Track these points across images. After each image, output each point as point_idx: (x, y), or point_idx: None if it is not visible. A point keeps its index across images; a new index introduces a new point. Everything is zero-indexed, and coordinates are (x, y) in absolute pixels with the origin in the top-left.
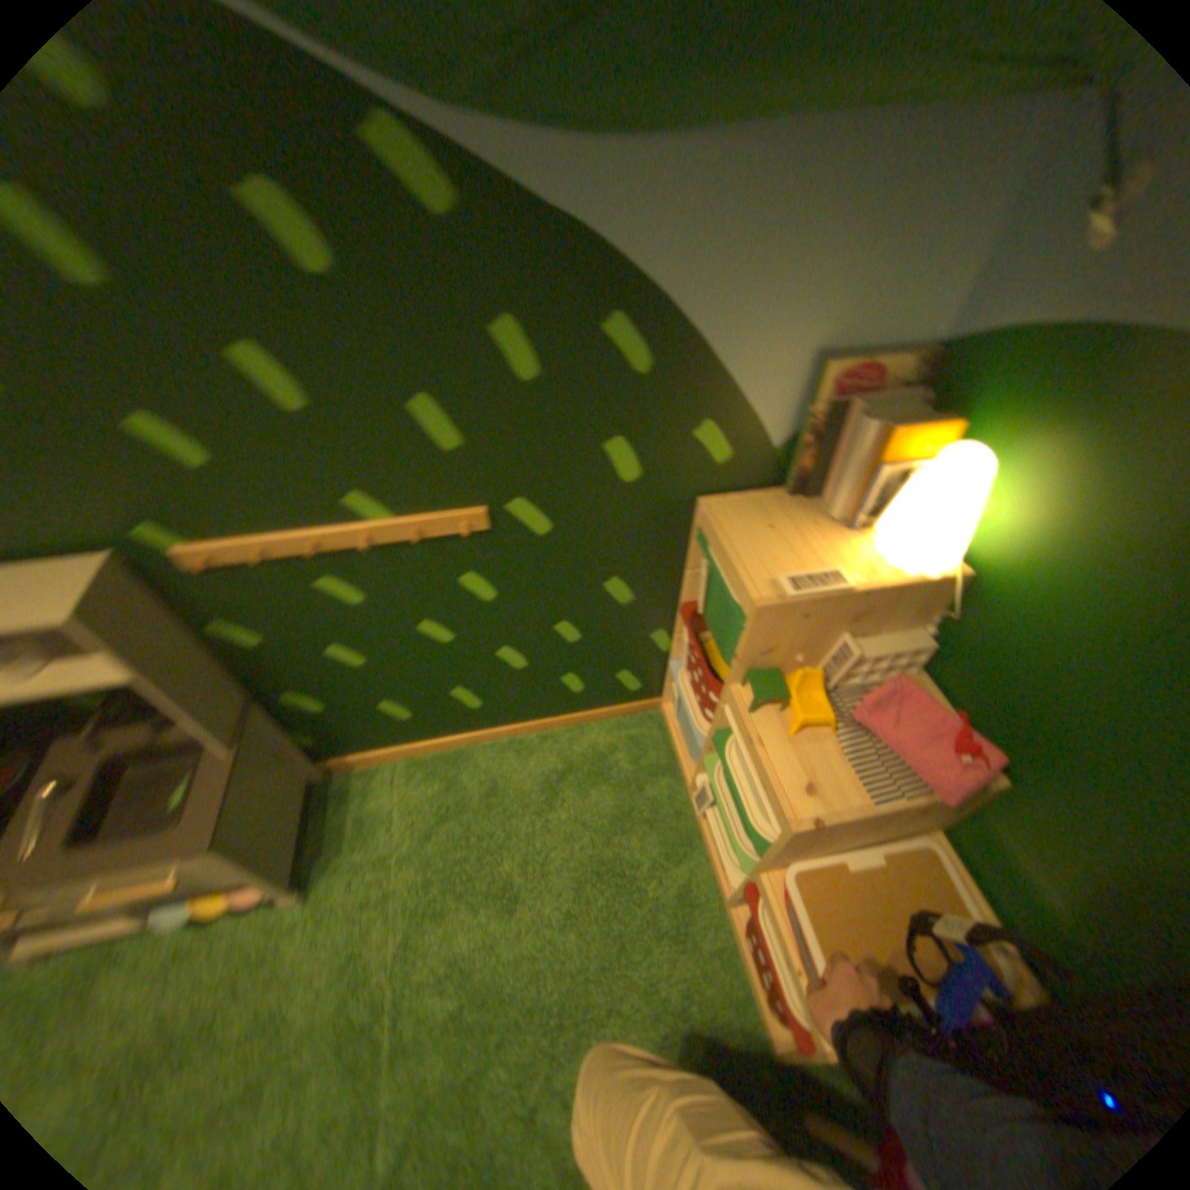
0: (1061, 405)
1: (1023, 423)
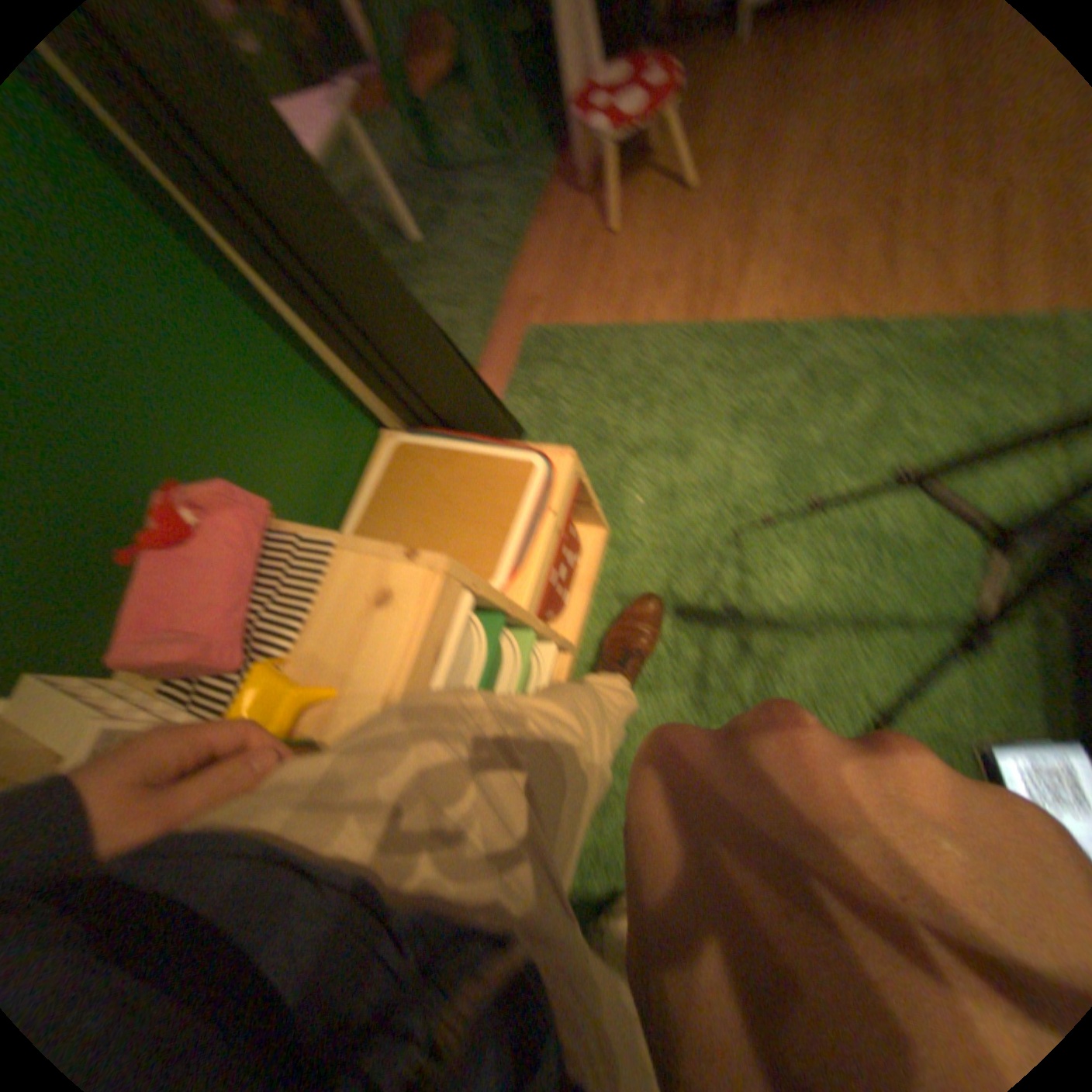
0: None
1: None
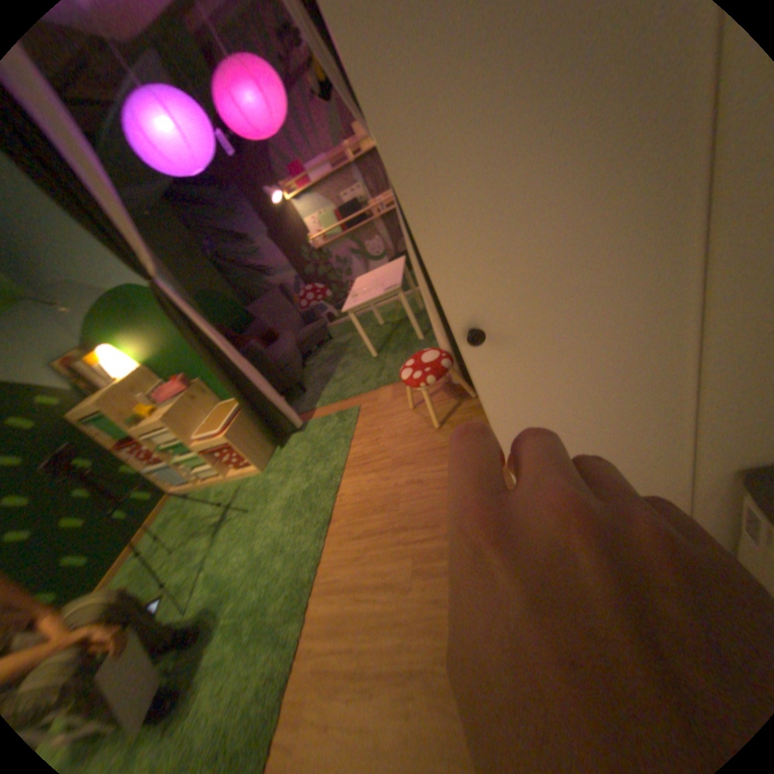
0: (101, 330)
1: (104, 338)
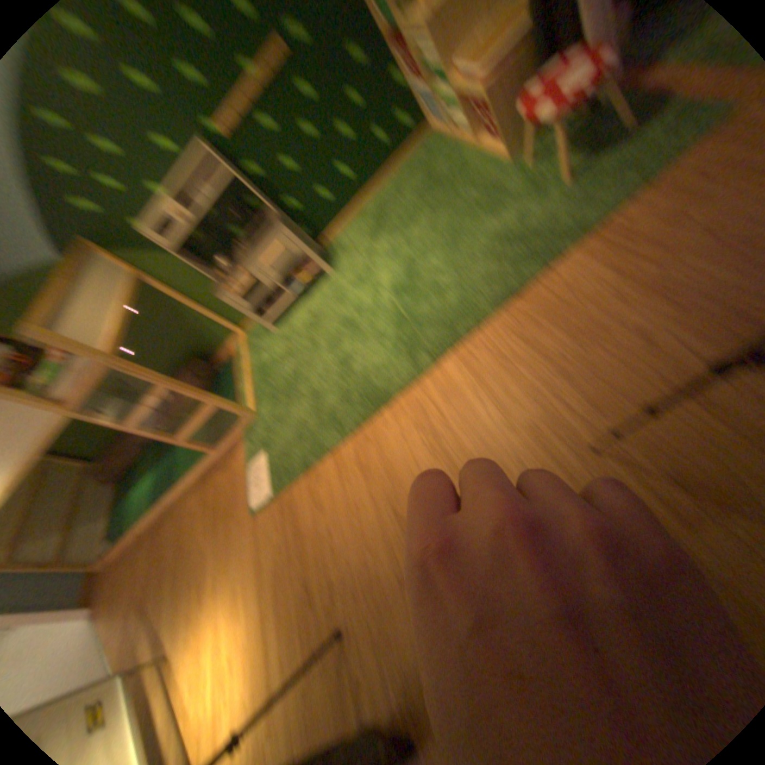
0: None
1: None
